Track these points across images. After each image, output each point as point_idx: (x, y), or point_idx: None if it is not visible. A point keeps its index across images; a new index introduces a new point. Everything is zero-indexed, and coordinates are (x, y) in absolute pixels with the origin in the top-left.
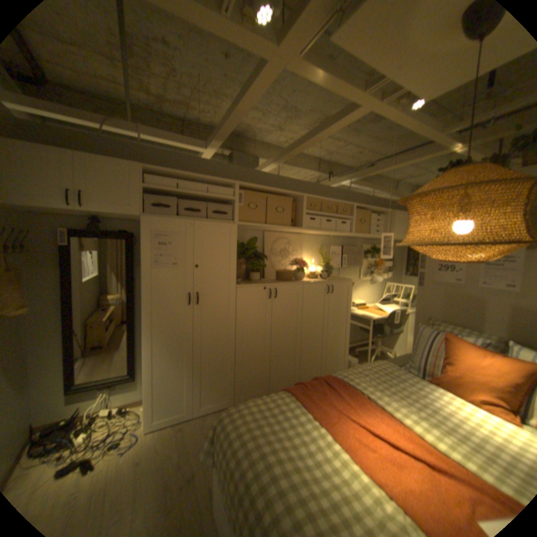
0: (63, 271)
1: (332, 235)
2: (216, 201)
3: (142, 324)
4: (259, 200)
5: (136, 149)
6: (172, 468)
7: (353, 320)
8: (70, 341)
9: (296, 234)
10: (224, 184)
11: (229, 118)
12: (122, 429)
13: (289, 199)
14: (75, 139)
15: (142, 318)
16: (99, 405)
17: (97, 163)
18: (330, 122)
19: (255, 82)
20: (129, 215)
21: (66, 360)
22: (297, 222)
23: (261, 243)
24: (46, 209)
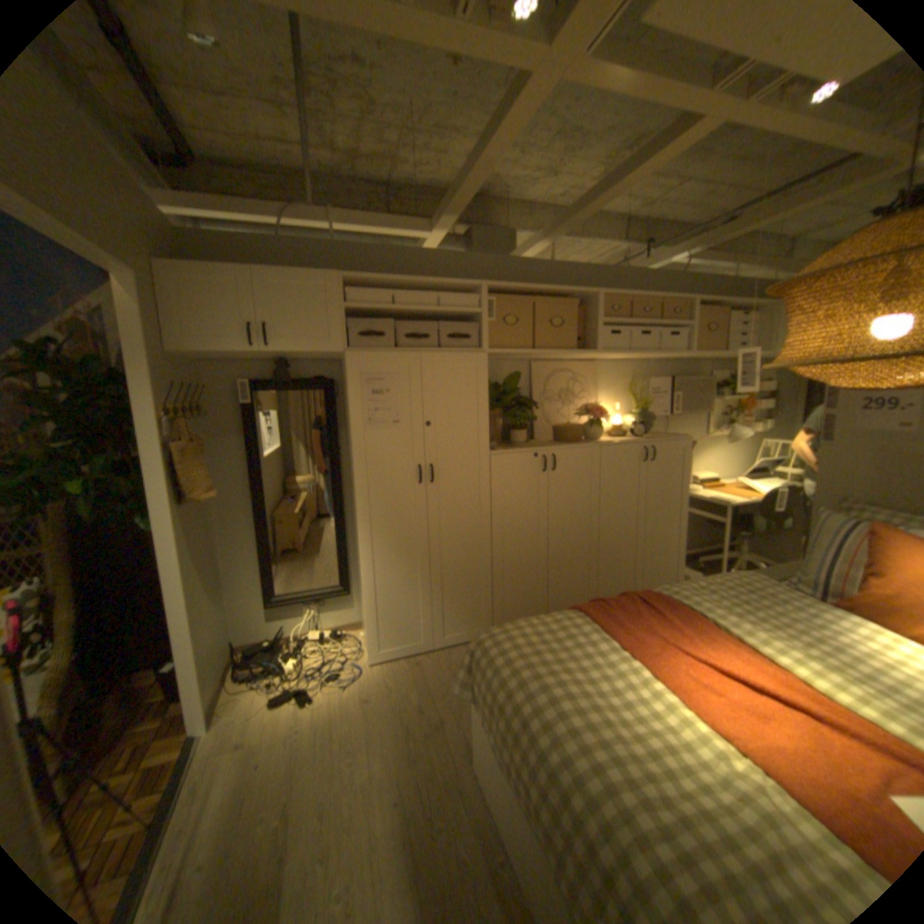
0: (248, 440)
1: (654, 358)
2: (451, 318)
3: (357, 512)
4: (521, 308)
5: (329, 248)
6: (413, 710)
7: (695, 509)
8: (266, 537)
9: (587, 361)
10: (462, 289)
11: (468, 177)
12: (340, 656)
13: (573, 301)
14: (247, 246)
15: (357, 504)
16: (309, 623)
17: (282, 280)
18: (645, 153)
19: (511, 111)
20: (328, 353)
21: (263, 561)
22: (588, 341)
23: (527, 382)
24: (225, 353)
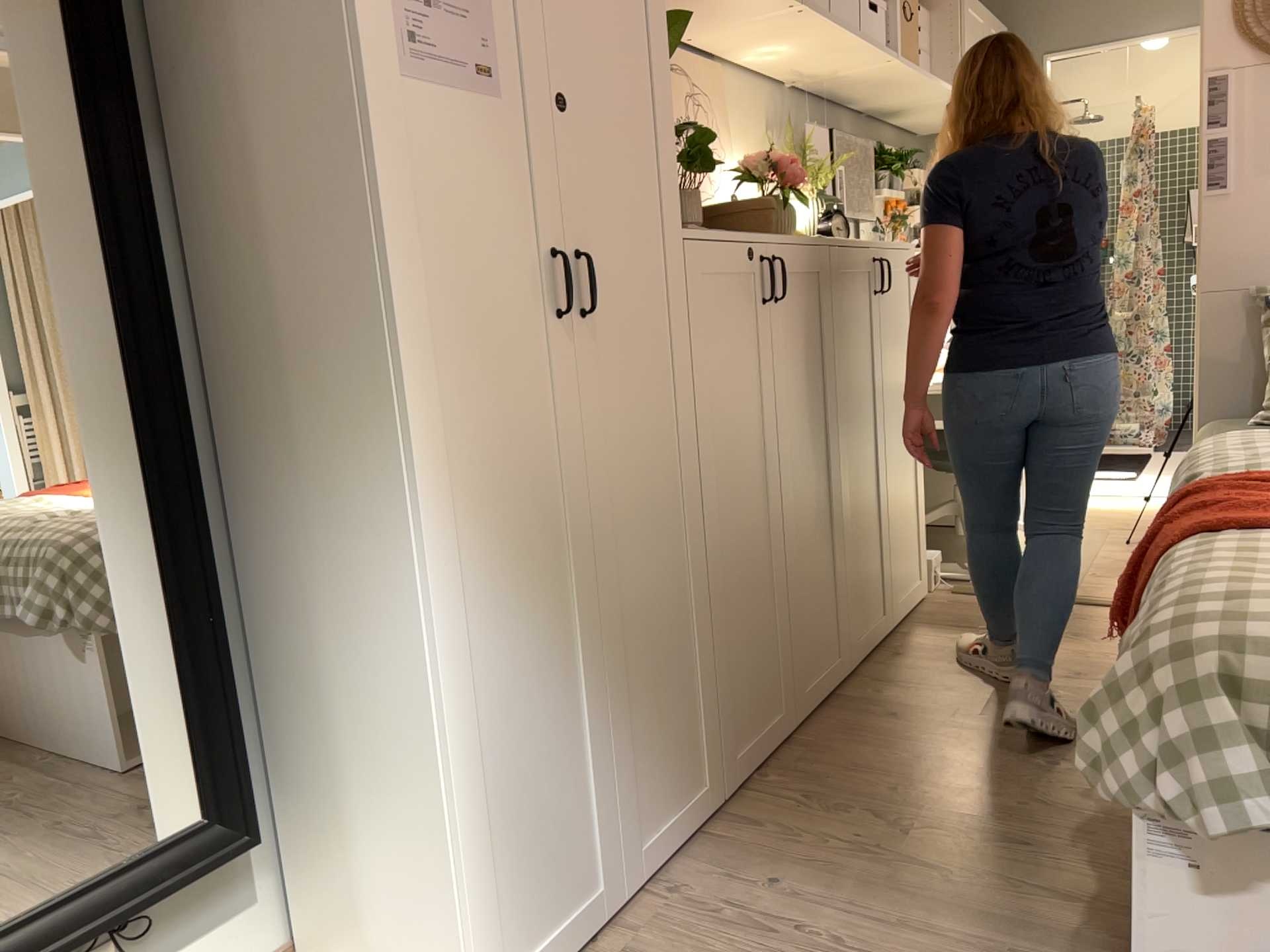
0: None
1: (801, 79)
2: None
3: (401, 426)
4: None
5: None
6: None
7: None
8: None
9: (706, 57)
10: None
11: None
12: None
13: None
14: None
15: (396, 388)
16: None
17: None
18: None
19: None
20: None
21: None
22: None
23: None
24: None
